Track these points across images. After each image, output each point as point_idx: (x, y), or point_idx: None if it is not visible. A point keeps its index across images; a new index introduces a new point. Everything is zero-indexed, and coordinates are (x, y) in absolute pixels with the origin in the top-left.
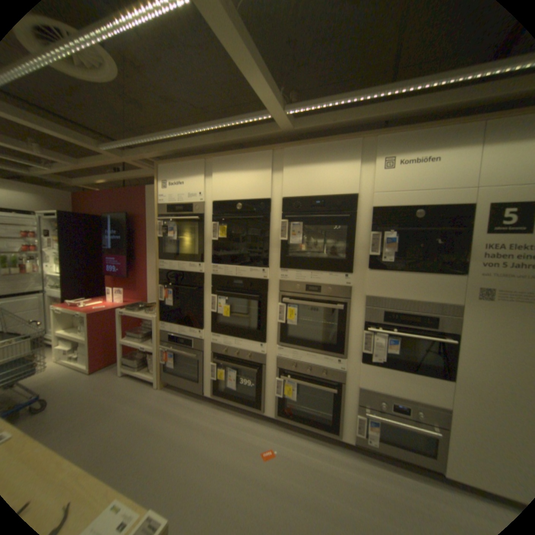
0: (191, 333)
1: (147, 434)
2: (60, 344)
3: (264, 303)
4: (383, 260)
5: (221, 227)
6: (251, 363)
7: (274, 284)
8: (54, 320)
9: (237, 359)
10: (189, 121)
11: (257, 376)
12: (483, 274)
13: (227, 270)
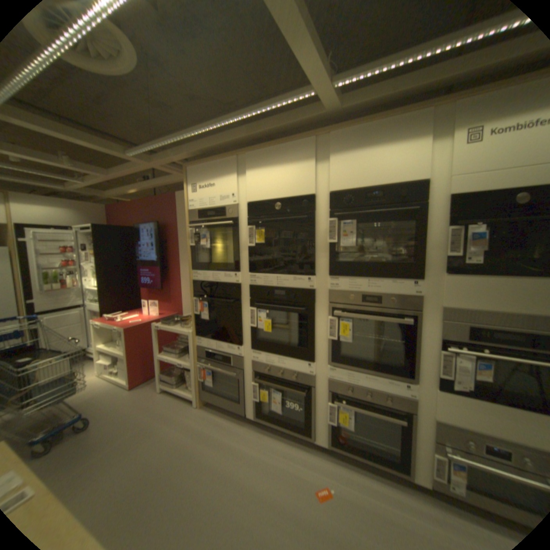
0: (230, 350)
1: (188, 462)
2: (101, 358)
3: (310, 316)
4: (468, 261)
5: (258, 231)
6: (299, 385)
7: (323, 295)
8: (94, 335)
9: (282, 380)
10: (218, 113)
11: (306, 400)
12: None
13: (267, 280)
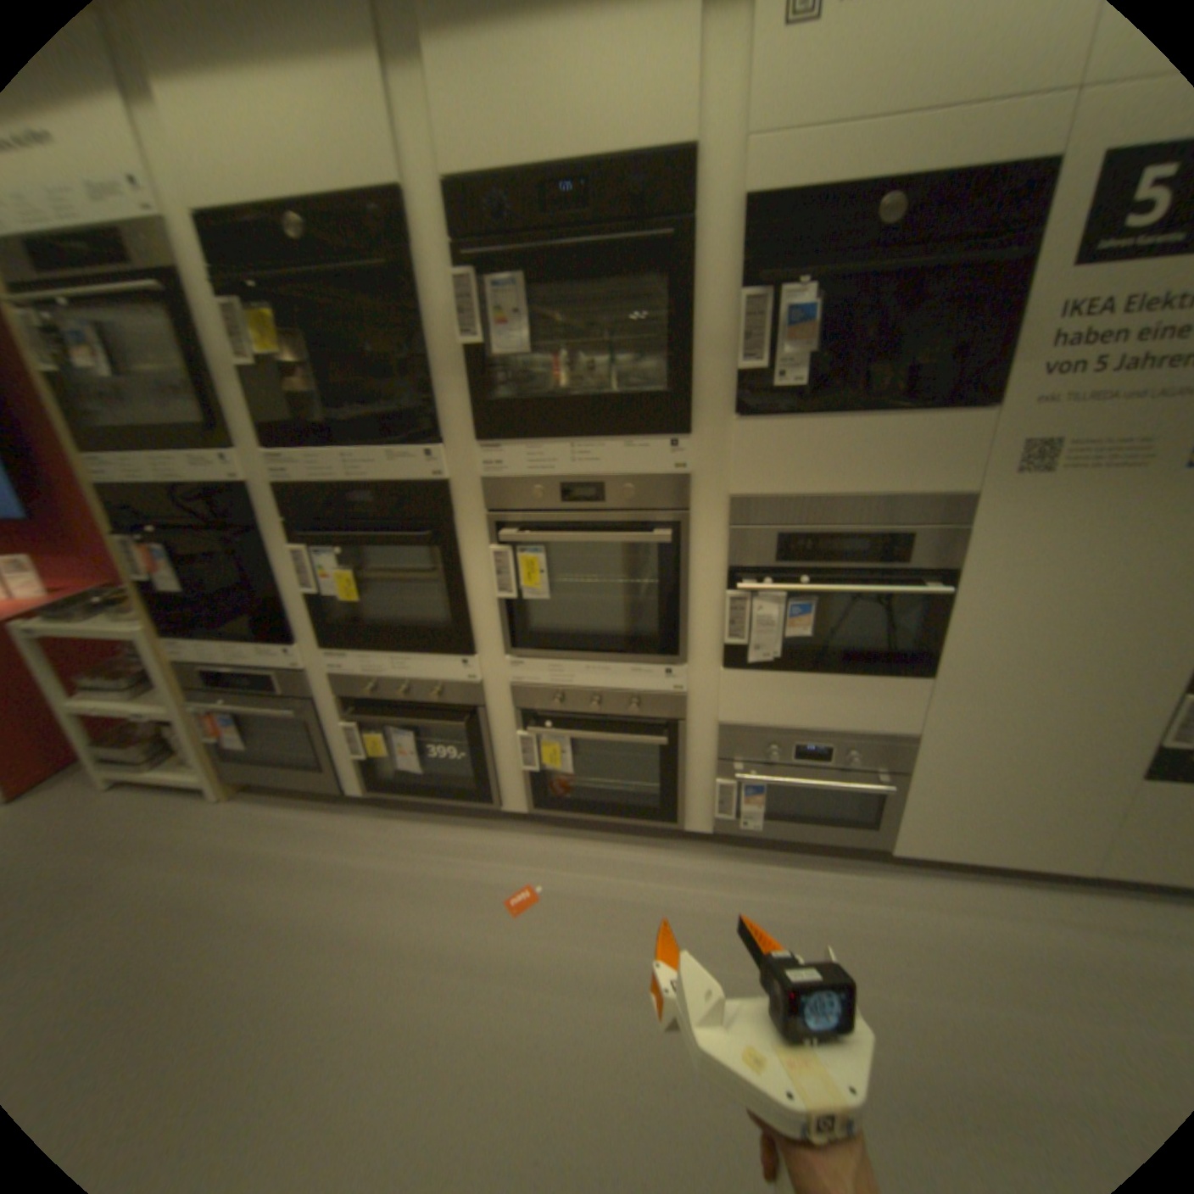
0: (260, 659)
1: (202, 926)
2: None
3: (450, 549)
4: (777, 382)
5: (246, 313)
6: (446, 707)
7: (467, 492)
8: None
9: (406, 704)
10: None
11: (469, 732)
12: (1039, 396)
13: (313, 463)
